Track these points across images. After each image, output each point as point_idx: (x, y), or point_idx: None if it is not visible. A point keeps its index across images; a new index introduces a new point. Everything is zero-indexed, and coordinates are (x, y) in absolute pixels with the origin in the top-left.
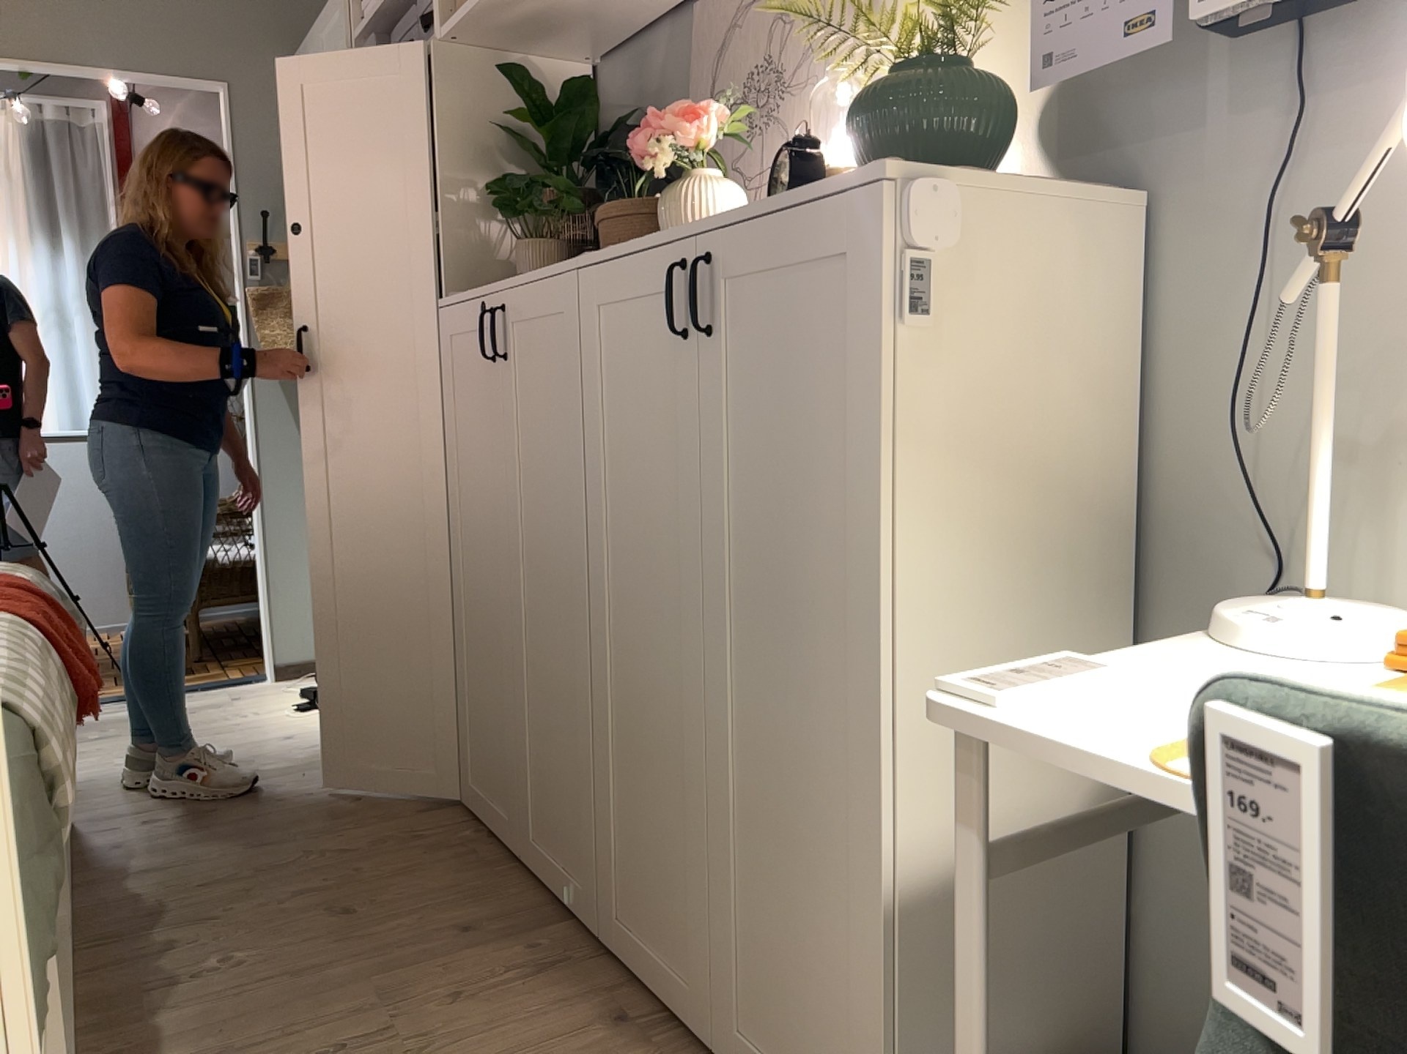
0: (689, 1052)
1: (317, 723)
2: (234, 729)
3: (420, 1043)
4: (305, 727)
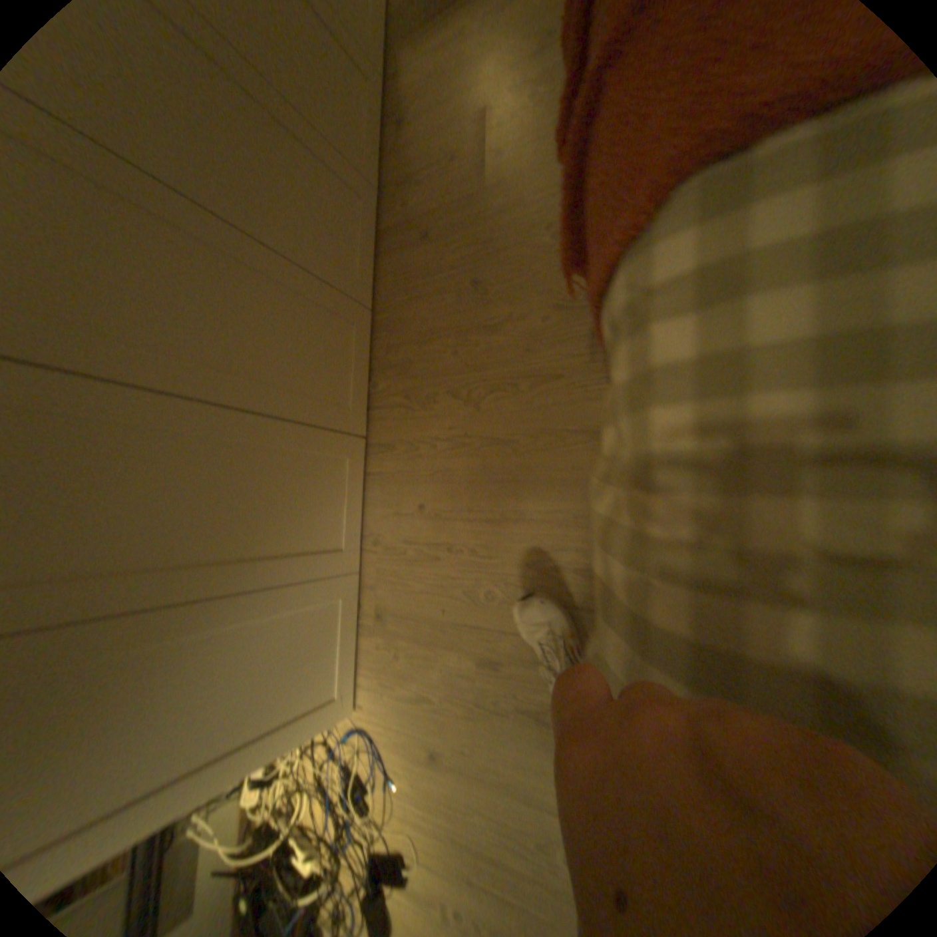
0: (387, 91)
1: (399, 781)
2: (475, 855)
3: (477, 118)
4: (412, 776)
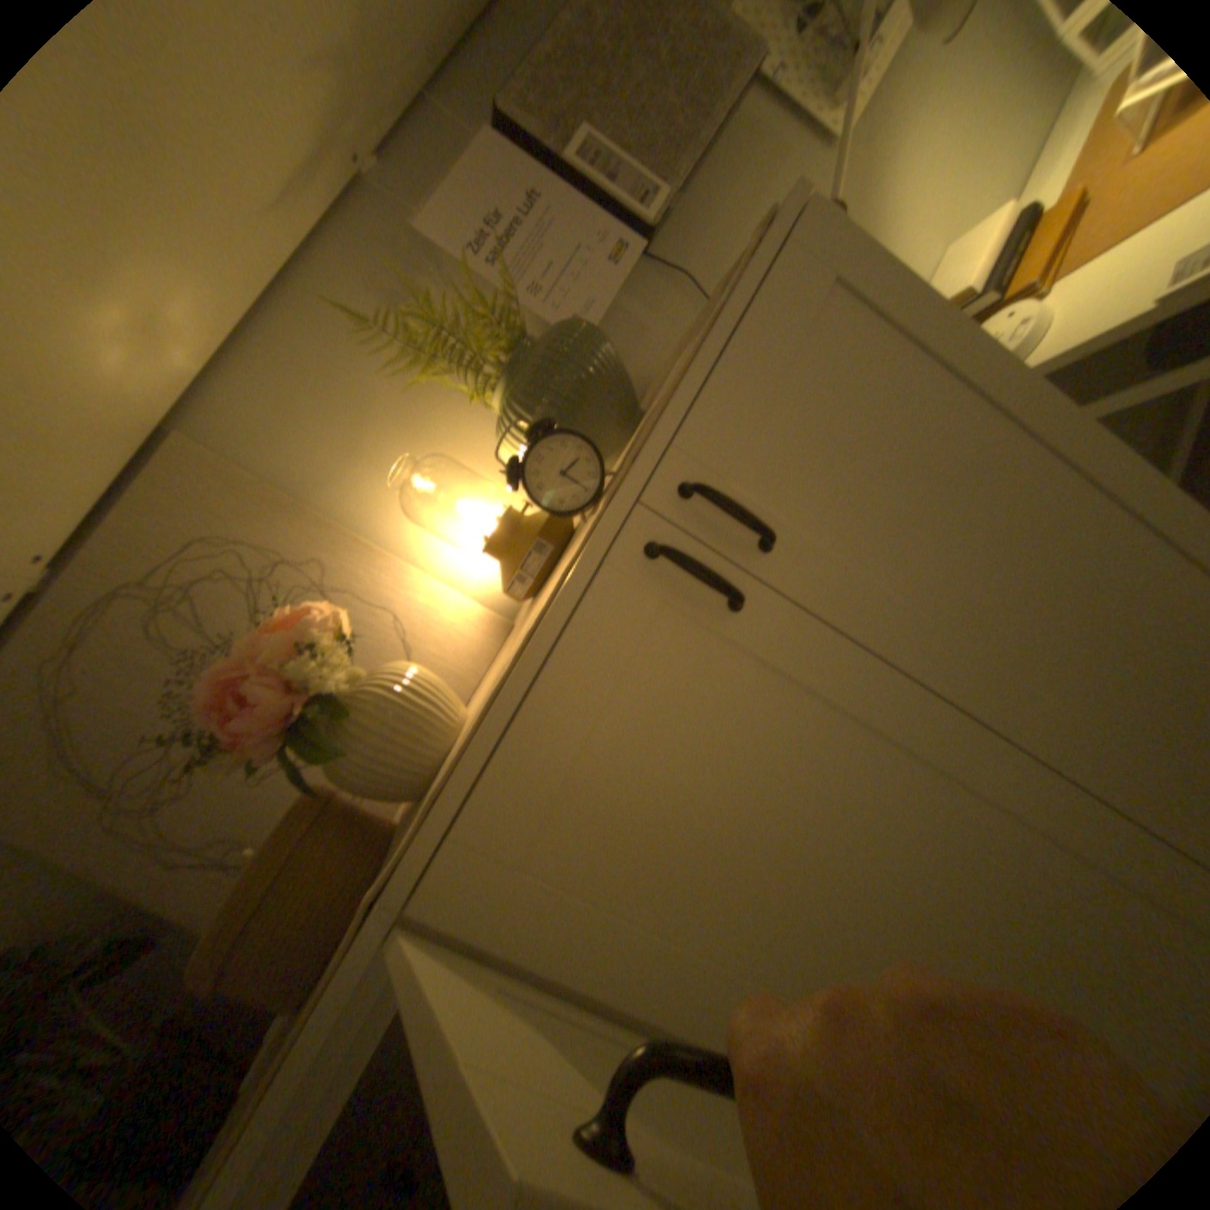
0: None
1: None
2: None
3: None
4: None
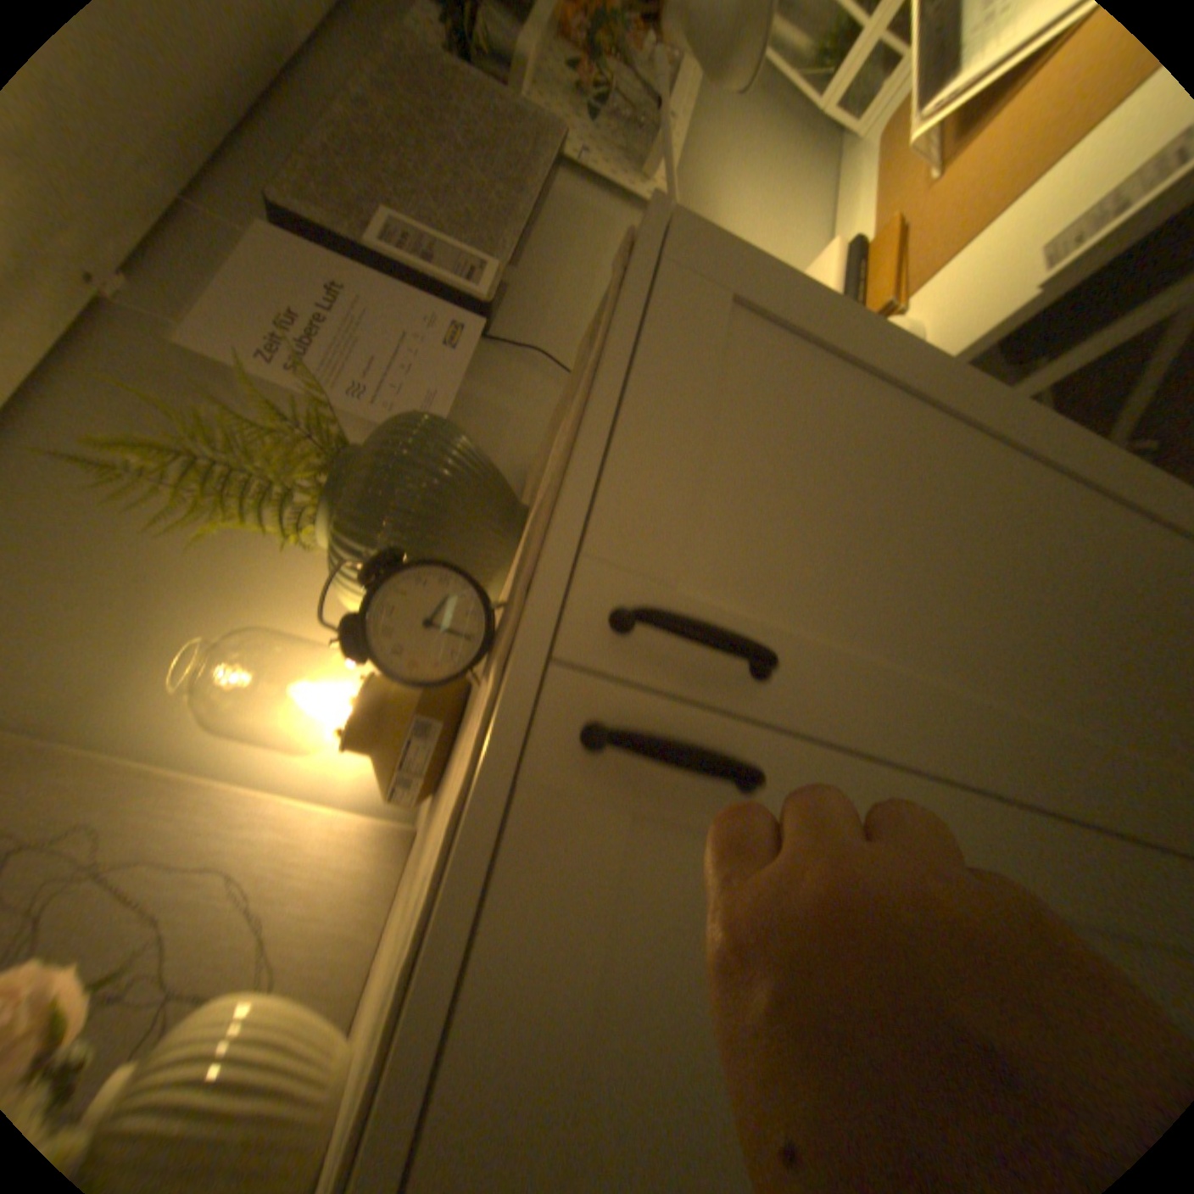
0: None
1: None
2: None
3: None
4: None
